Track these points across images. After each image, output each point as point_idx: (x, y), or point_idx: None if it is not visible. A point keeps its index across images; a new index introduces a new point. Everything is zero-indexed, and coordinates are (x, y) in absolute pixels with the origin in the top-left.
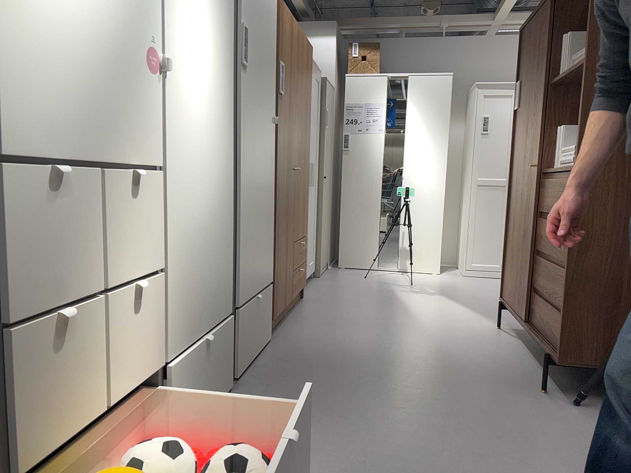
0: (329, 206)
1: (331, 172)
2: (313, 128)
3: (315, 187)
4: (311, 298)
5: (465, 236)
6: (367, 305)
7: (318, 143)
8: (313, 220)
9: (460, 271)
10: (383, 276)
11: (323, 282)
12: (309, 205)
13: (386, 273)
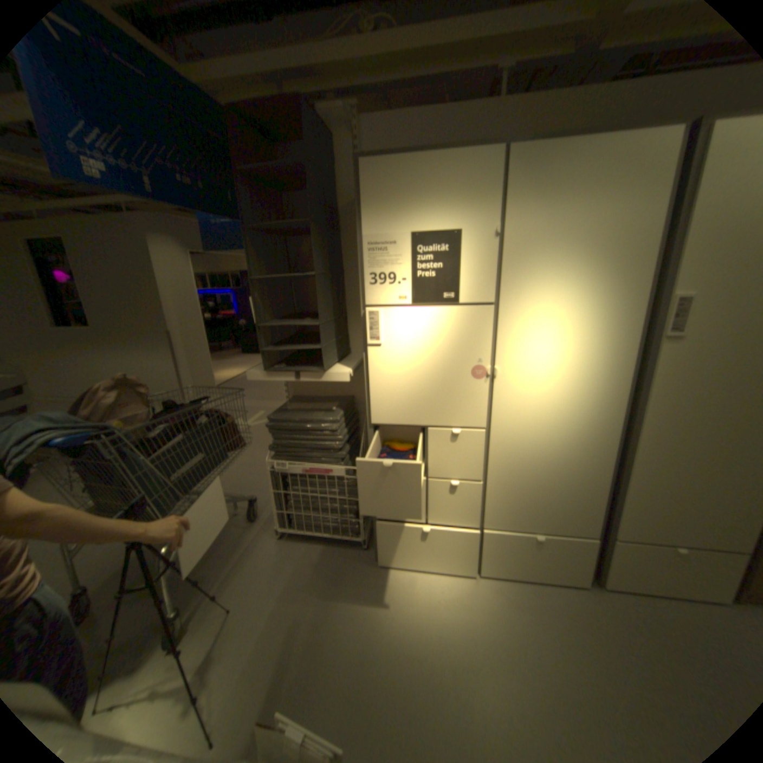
0: None
1: None
2: None
3: None
4: None
5: None
6: None
7: None
8: None
9: None
10: None
11: None
12: None
13: None
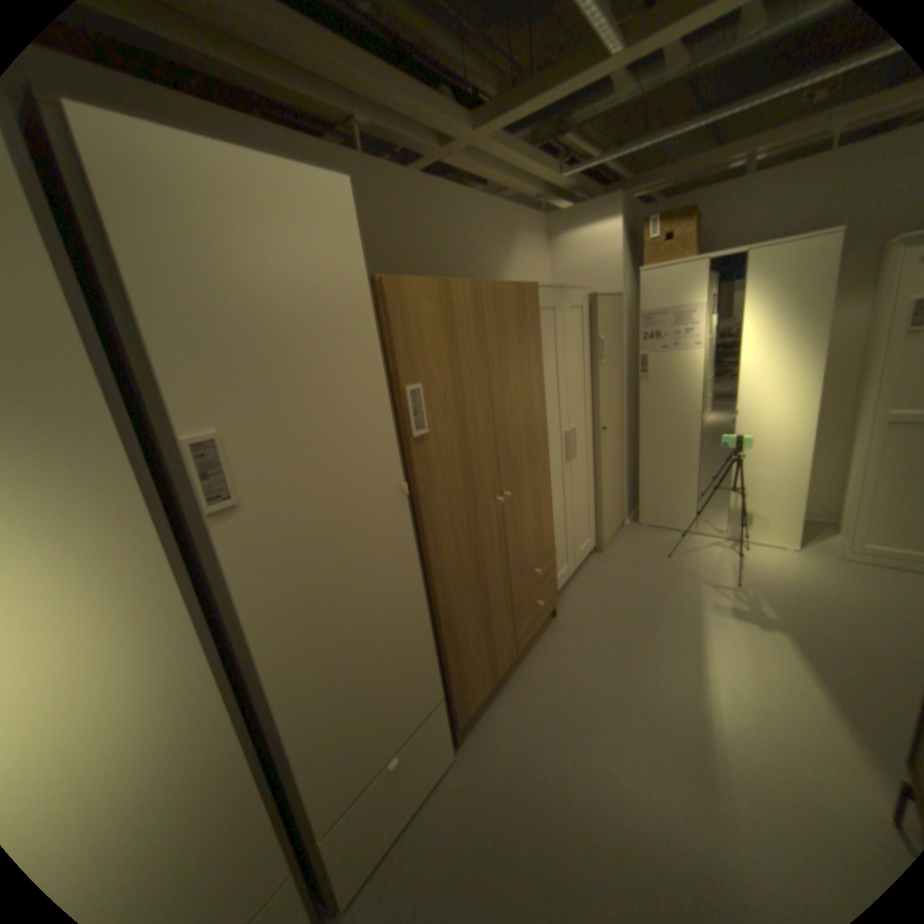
0: (620, 456)
1: (620, 411)
2: (571, 381)
3: (587, 450)
4: (569, 615)
5: (855, 500)
6: (643, 653)
7: (587, 390)
8: (585, 493)
9: (843, 544)
10: (699, 552)
11: (602, 566)
12: (572, 484)
13: (705, 542)
